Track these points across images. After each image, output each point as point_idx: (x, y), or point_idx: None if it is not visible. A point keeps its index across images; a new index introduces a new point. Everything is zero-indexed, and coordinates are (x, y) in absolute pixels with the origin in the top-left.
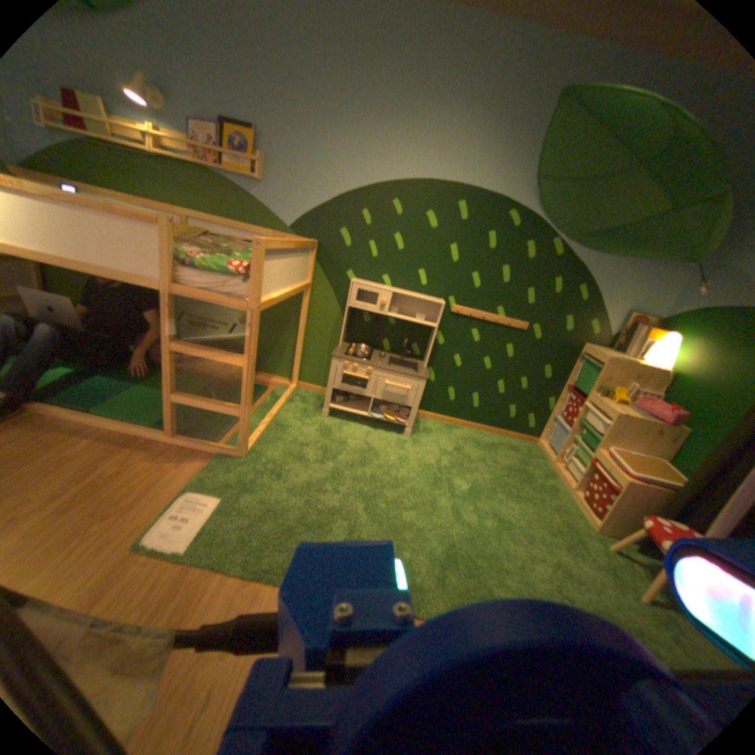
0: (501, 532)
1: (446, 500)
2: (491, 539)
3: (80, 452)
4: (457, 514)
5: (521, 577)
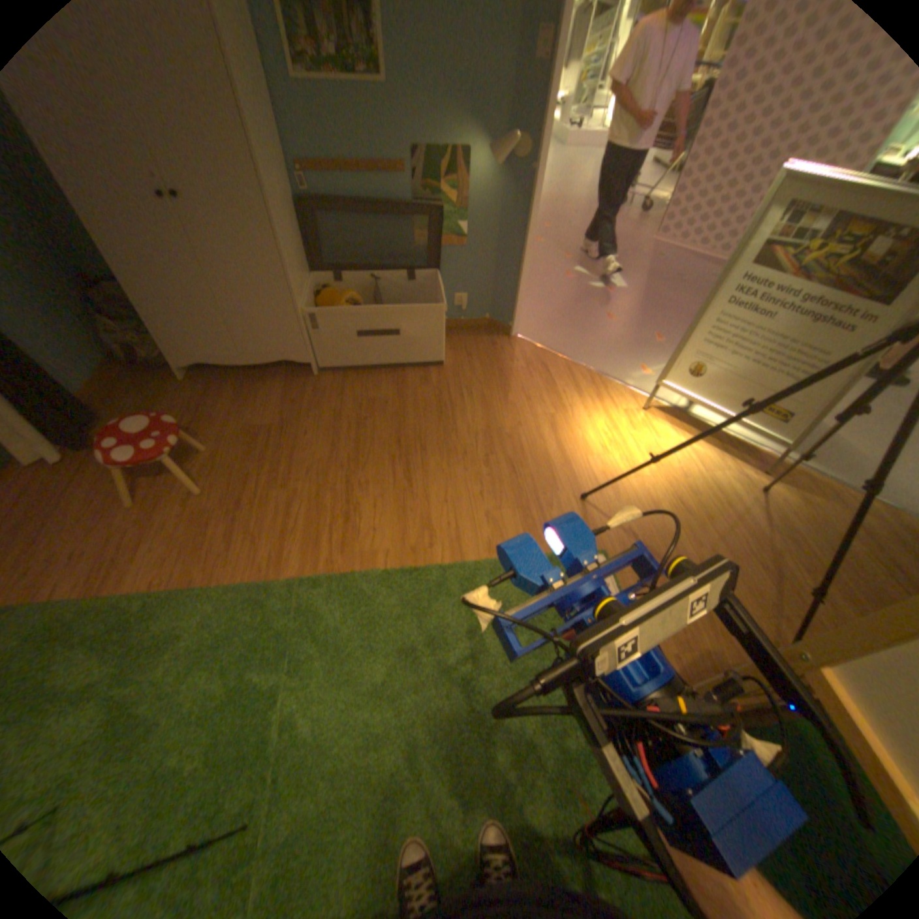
0: (181, 740)
1: (264, 788)
2: (212, 712)
3: (775, 632)
4: (255, 750)
5: (196, 656)
